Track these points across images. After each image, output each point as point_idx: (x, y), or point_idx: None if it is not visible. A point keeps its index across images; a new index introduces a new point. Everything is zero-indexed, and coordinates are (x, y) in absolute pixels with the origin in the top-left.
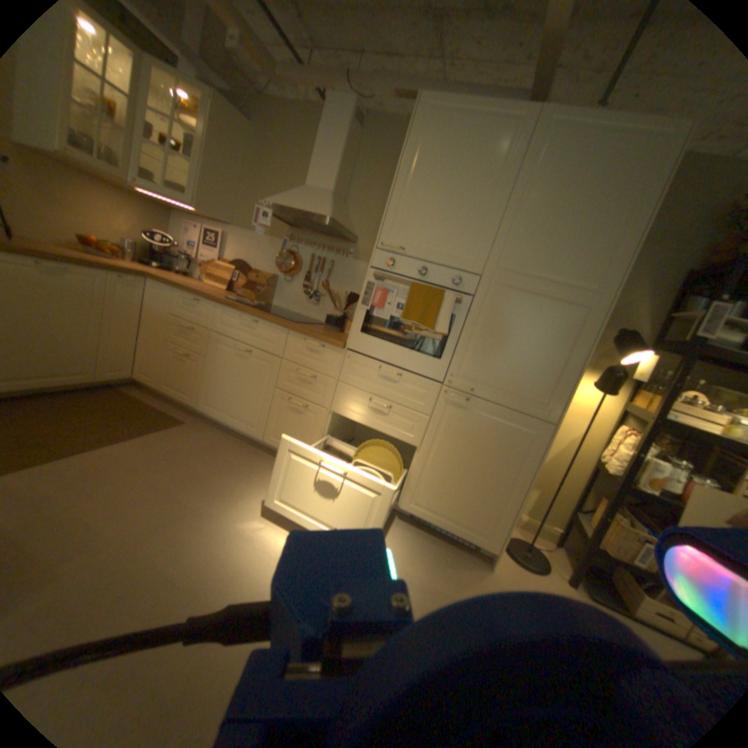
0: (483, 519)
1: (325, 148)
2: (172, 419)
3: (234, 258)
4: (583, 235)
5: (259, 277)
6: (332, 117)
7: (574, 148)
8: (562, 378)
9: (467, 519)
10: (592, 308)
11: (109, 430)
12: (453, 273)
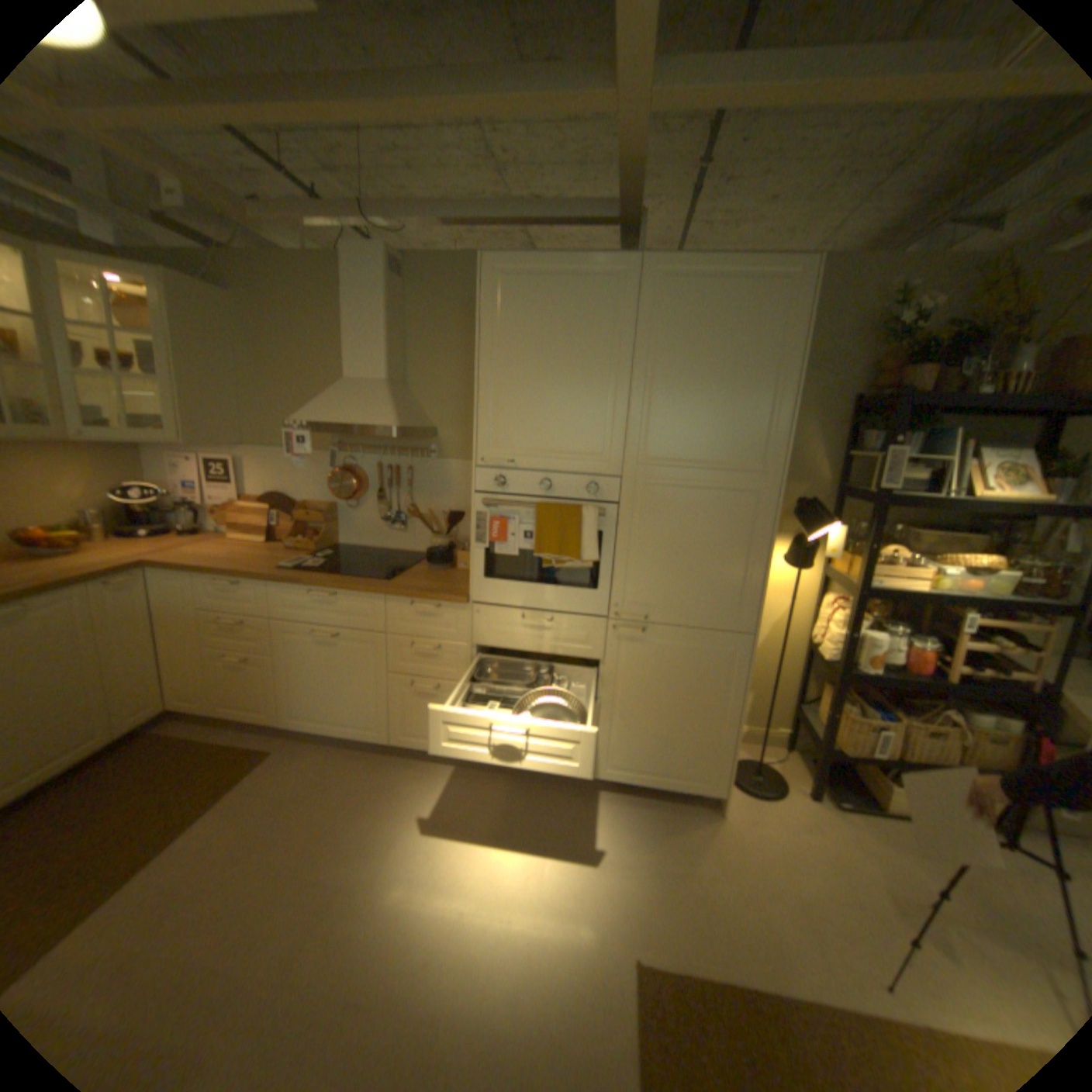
0: (698, 762)
1: (358, 322)
2: (251, 752)
3: (263, 490)
4: (729, 407)
5: (310, 509)
6: (357, 276)
7: (693, 304)
8: (747, 579)
9: (679, 767)
10: (760, 491)
11: (171, 806)
12: (585, 480)
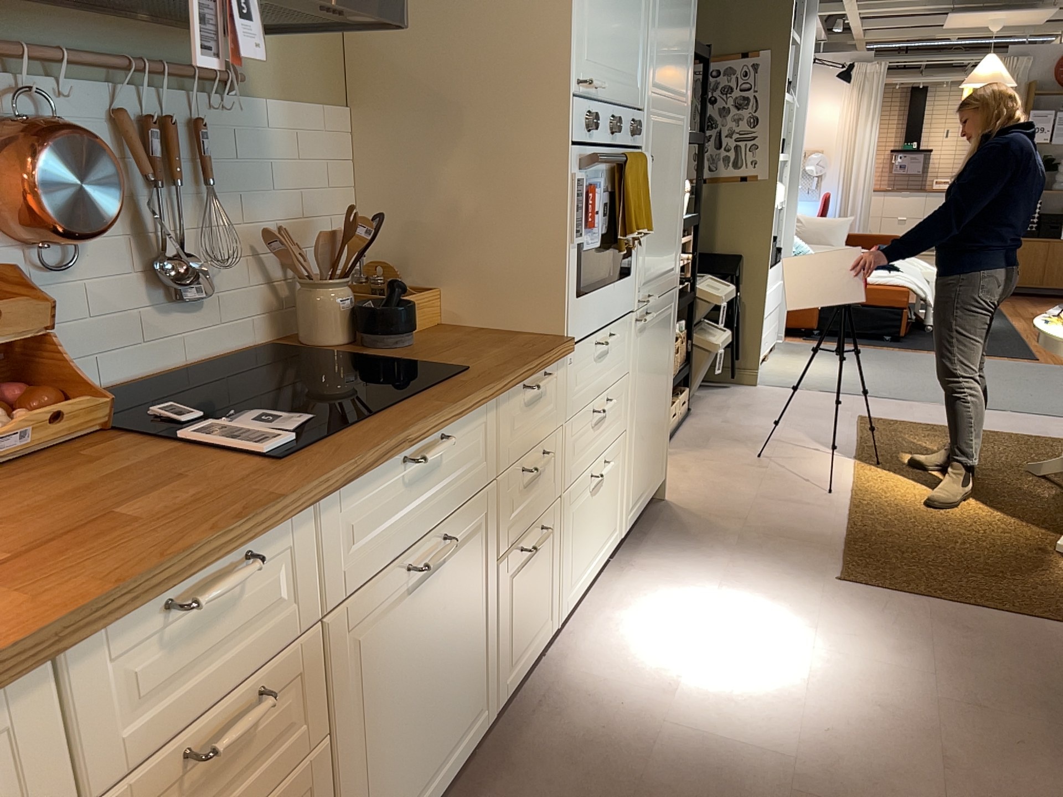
0: (658, 451)
1: None
2: None
3: None
4: (679, 31)
5: None
6: None
7: None
8: (677, 227)
9: (652, 467)
10: (683, 128)
11: None
12: (630, 119)
